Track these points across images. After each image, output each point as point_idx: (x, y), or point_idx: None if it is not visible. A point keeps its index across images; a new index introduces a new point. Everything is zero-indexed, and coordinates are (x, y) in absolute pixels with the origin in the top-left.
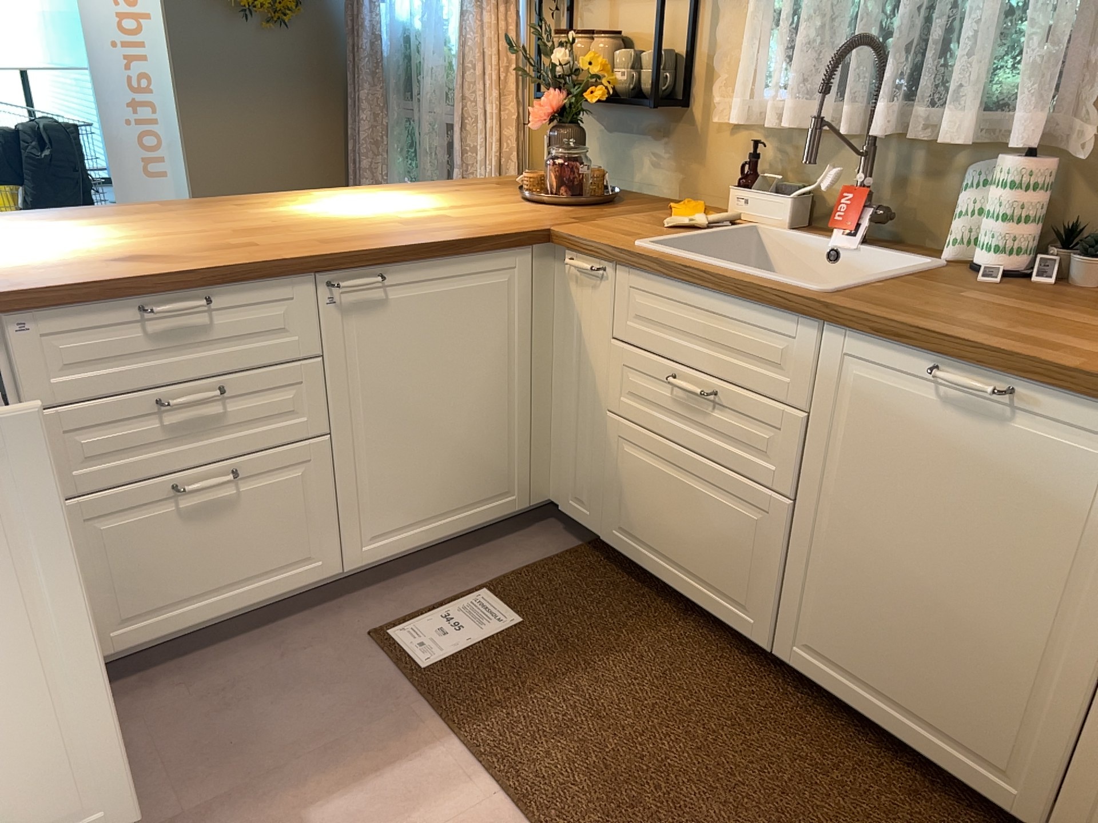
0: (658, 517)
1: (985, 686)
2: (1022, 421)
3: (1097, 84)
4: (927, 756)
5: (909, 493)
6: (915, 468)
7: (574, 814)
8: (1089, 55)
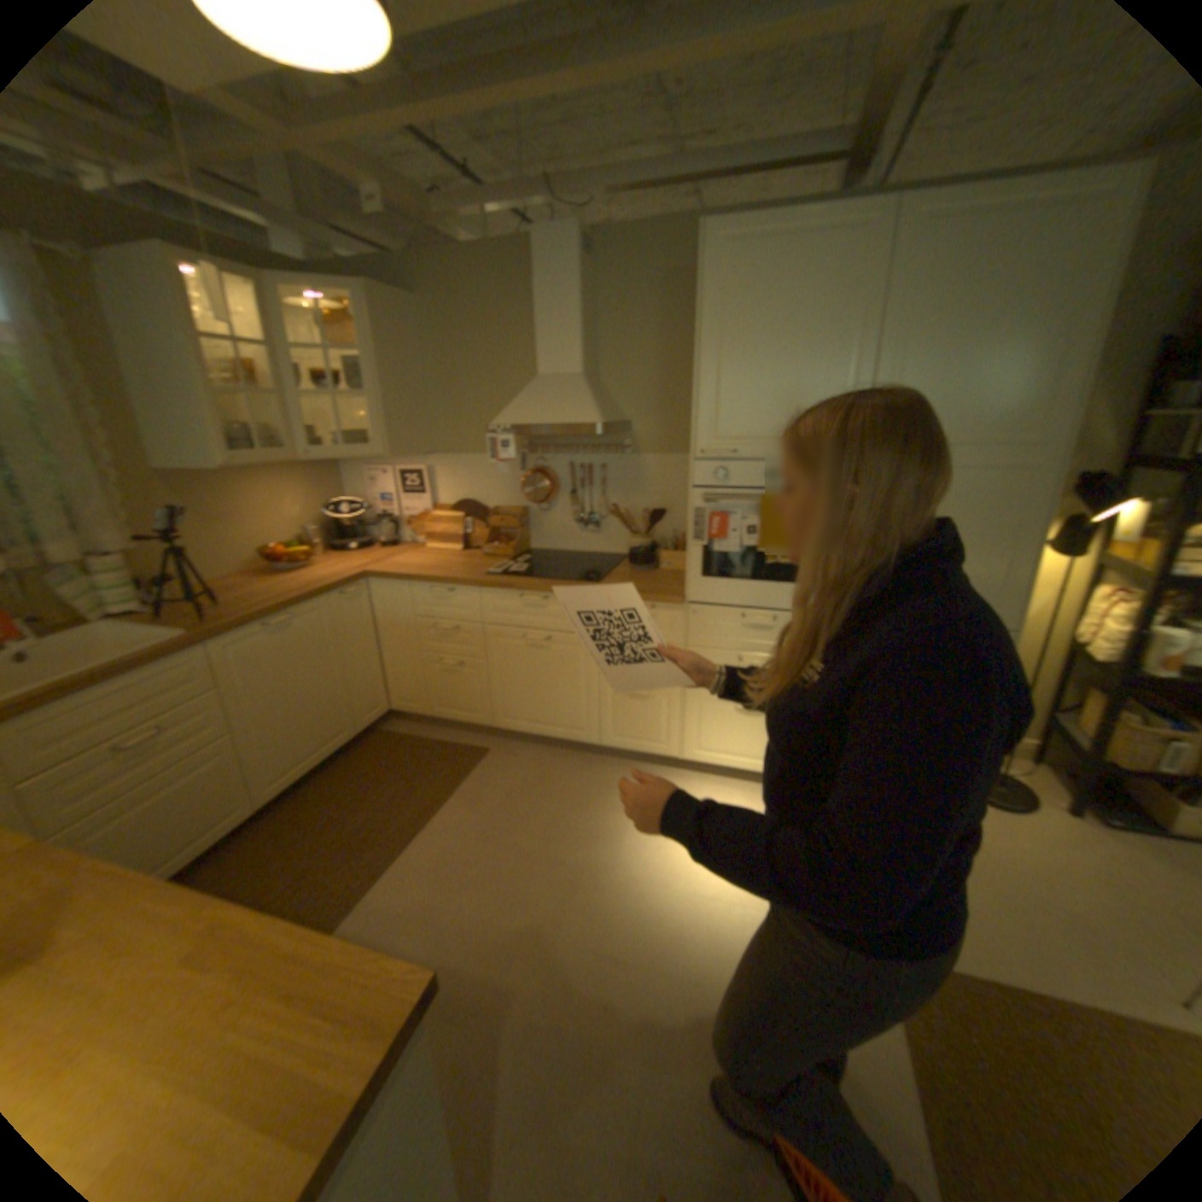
0: (149, 847)
1: (329, 713)
2: (297, 622)
3: (110, 516)
4: (327, 759)
5: (278, 677)
6: (275, 667)
7: (378, 858)
8: (93, 504)
